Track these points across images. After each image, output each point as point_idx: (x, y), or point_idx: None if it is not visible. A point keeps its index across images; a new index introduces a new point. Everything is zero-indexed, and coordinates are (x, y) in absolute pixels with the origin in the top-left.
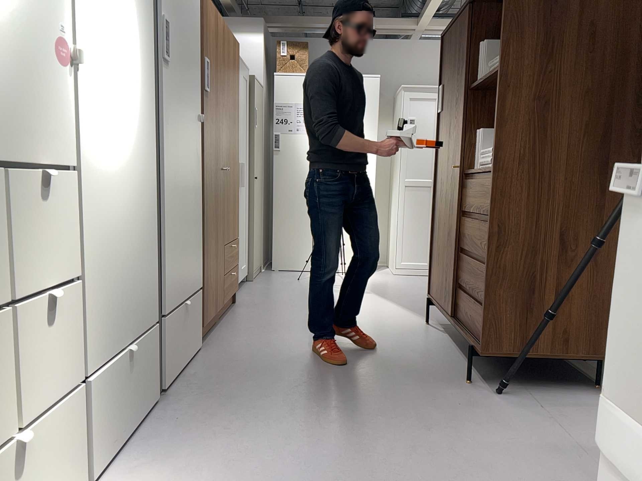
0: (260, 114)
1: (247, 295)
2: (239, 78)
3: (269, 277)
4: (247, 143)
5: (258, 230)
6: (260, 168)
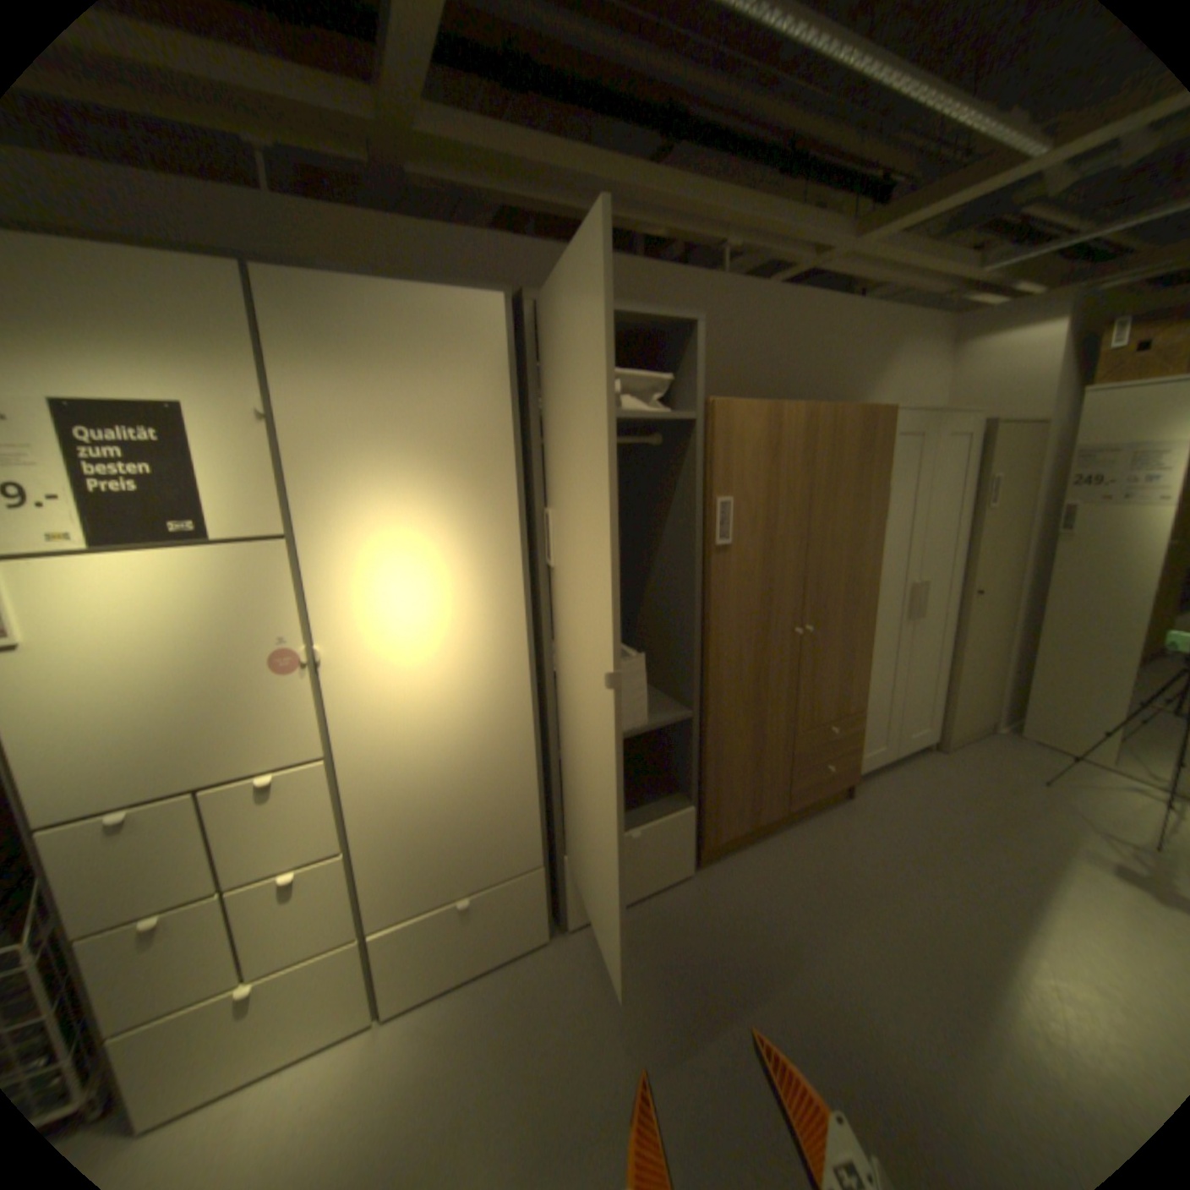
0: (1019, 479)
1: (897, 789)
2: (892, 464)
3: (995, 755)
4: (964, 540)
5: (988, 673)
6: (1011, 570)
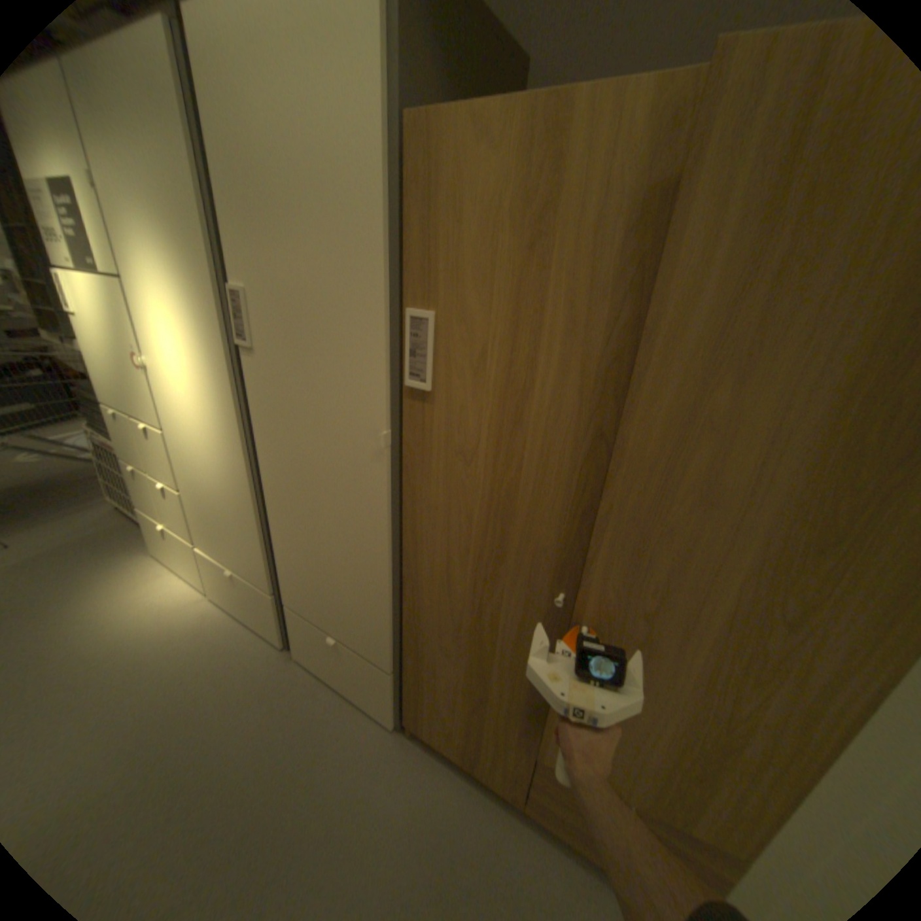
0: None
1: None
2: None
3: None
4: None
5: None
6: None
